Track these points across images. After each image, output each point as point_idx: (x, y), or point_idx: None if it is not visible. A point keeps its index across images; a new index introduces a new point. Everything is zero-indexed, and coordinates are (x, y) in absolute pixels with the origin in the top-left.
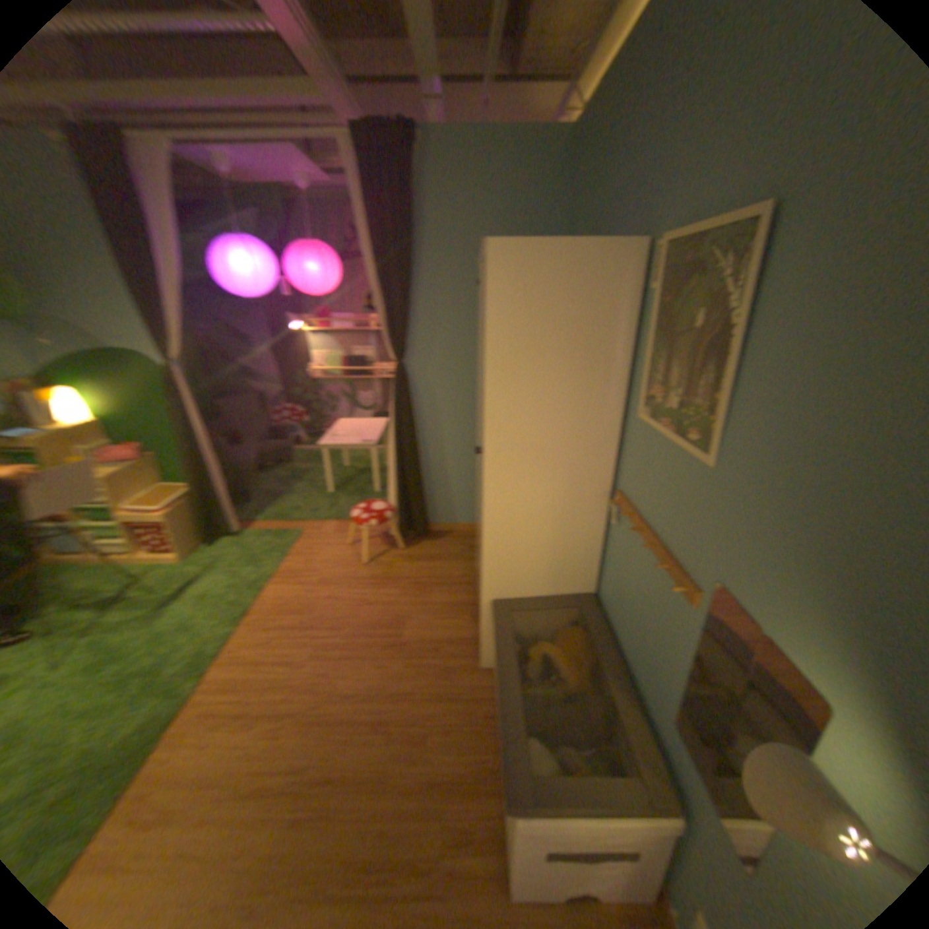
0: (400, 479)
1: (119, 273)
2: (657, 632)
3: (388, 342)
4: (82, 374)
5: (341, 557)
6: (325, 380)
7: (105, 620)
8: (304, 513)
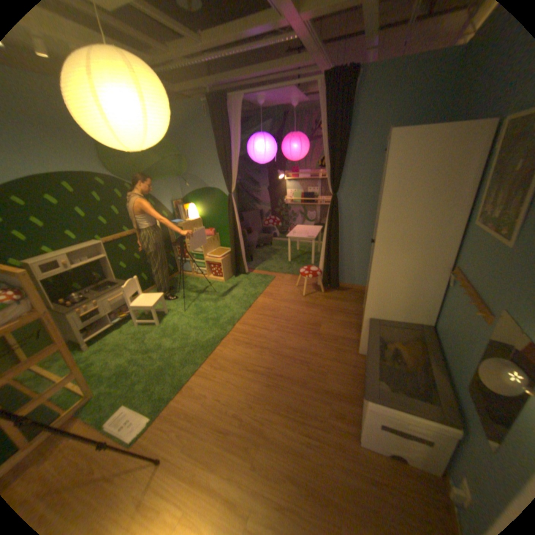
0: (327, 256)
1: (218, 155)
2: (467, 342)
3: (330, 184)
4: (200, 199)
5: (293, 291)
6: (292, 205)
7: (201, 298)
8: (277, 269)
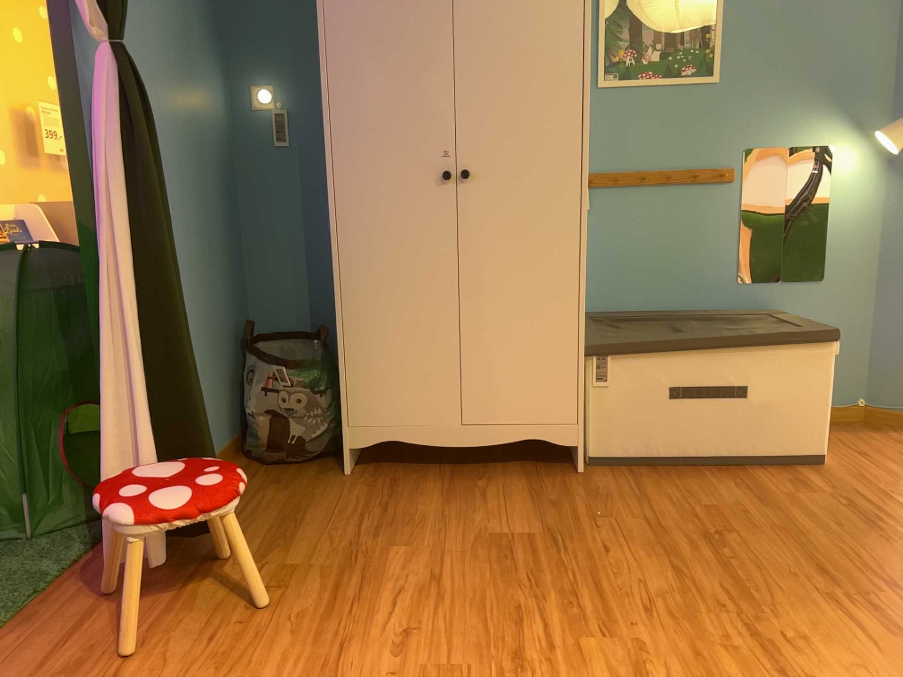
0: (169, 366)
1: None
2: (690, 243)
3: None
4: None
5: (185, 658)
6: None
7: None
8: None
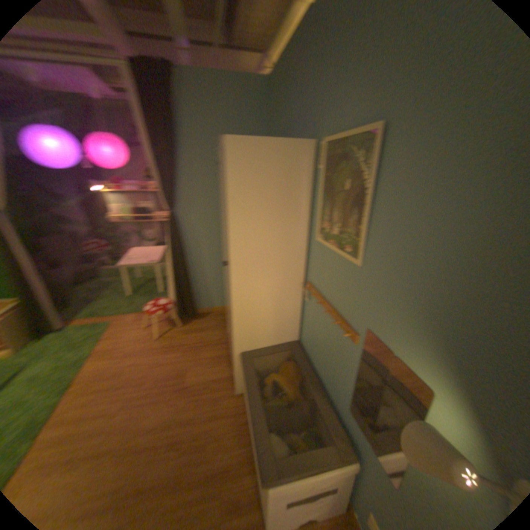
0: (175, 284)
1: None
2: (335, 359)
3: (162, 198)
4: None
5: (138, 337)
6: (119, 223)
7: None
8: (109, 311)
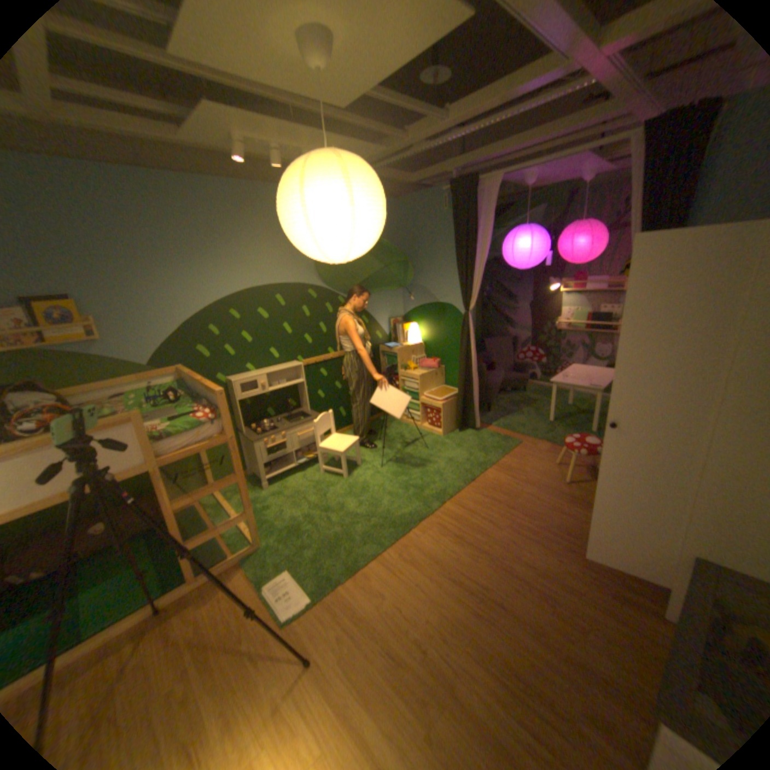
0: None
1: (456, 259)
2: None
3: None
4: (425, 317)
5: (550, 471)
6: (570, 331)
7: (406, 453)
8: (527, 430)
